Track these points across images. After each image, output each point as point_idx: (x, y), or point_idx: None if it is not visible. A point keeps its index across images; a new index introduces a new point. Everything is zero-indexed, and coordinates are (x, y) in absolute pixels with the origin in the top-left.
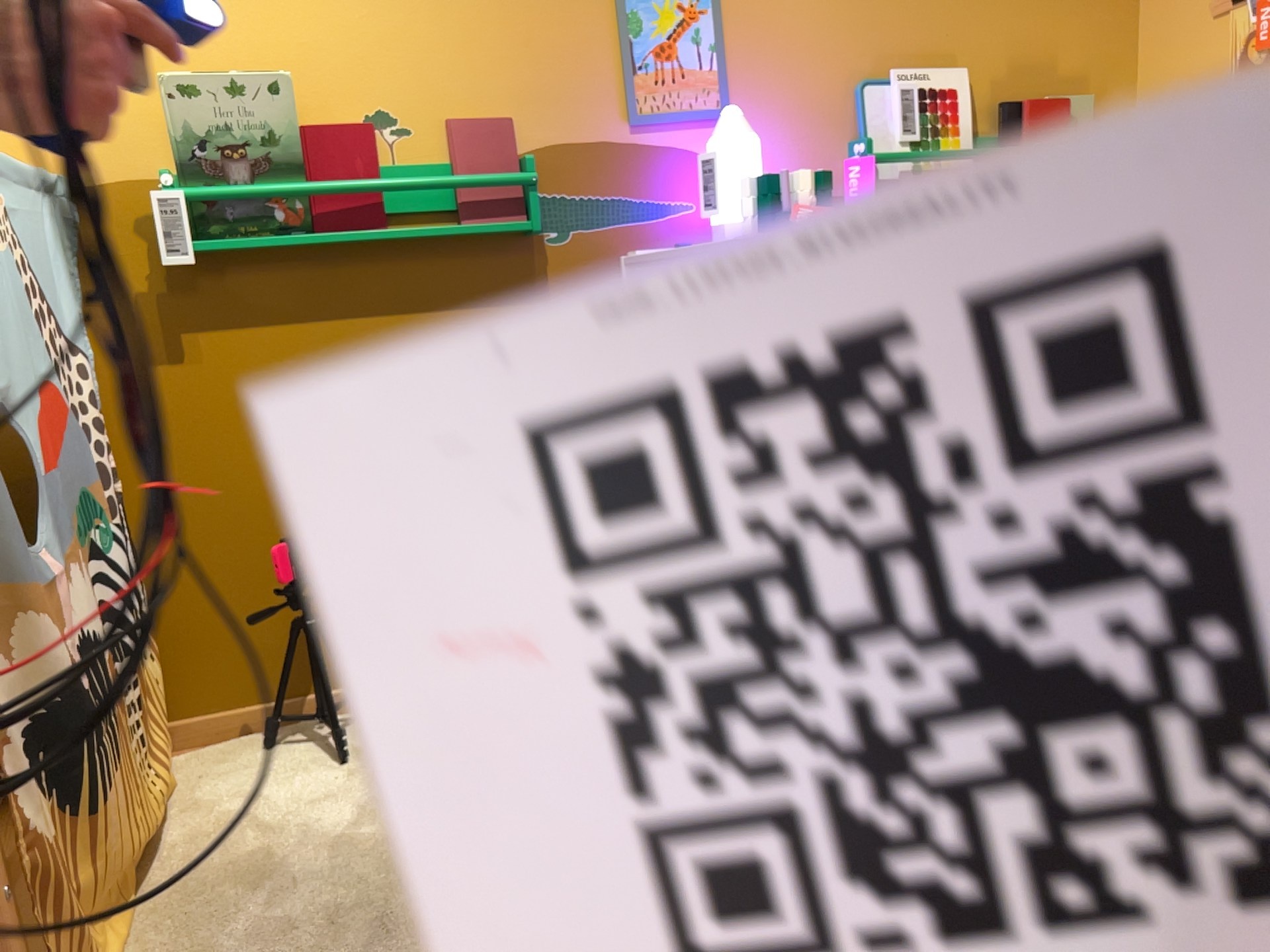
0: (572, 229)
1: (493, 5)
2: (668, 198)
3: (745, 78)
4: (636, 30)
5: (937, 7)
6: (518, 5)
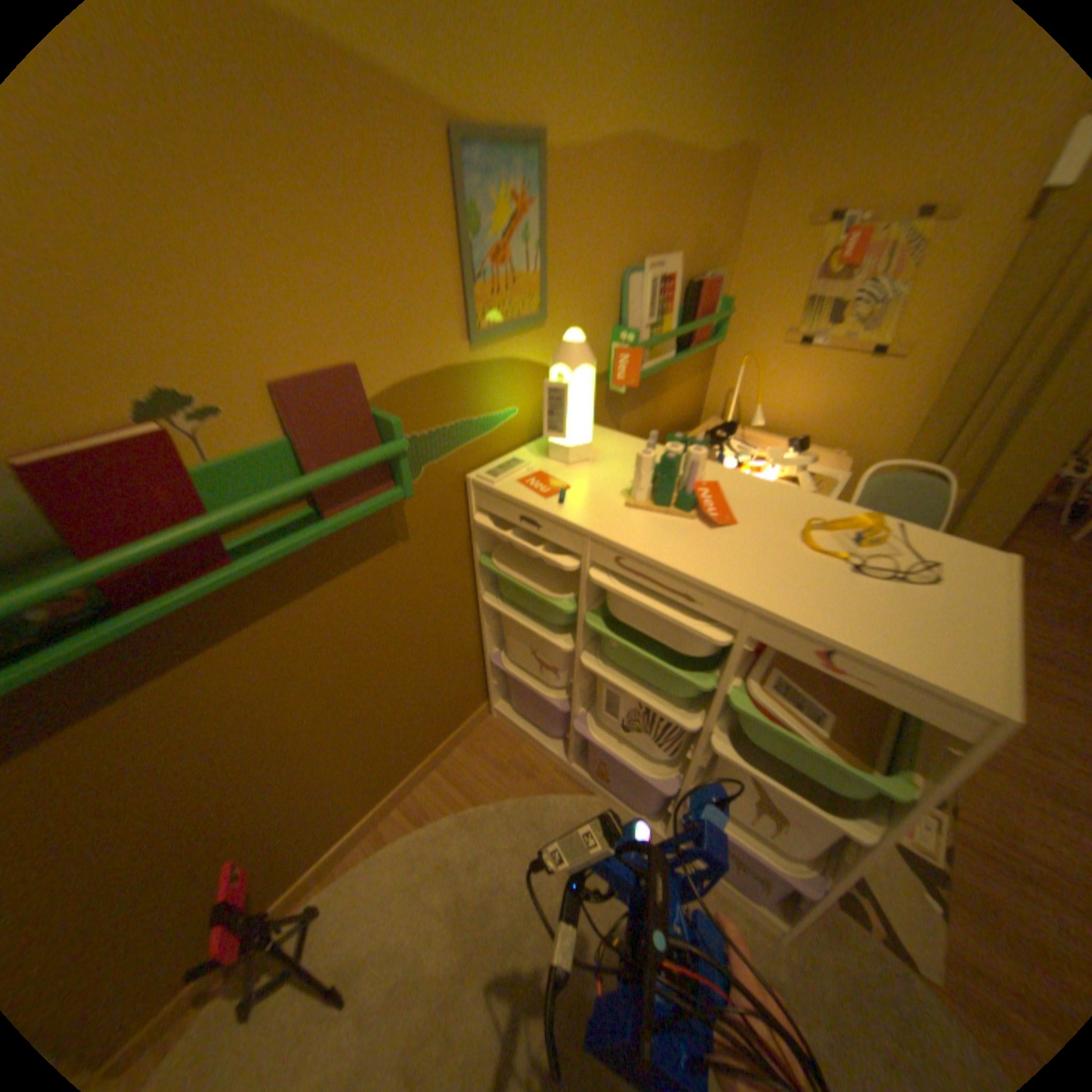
0: (425, 462)
1: (304, 182)
2: (501, 406)
3: (559, 272)
4: (477, 222)
5: (675, 191)
6: (339, 183)
